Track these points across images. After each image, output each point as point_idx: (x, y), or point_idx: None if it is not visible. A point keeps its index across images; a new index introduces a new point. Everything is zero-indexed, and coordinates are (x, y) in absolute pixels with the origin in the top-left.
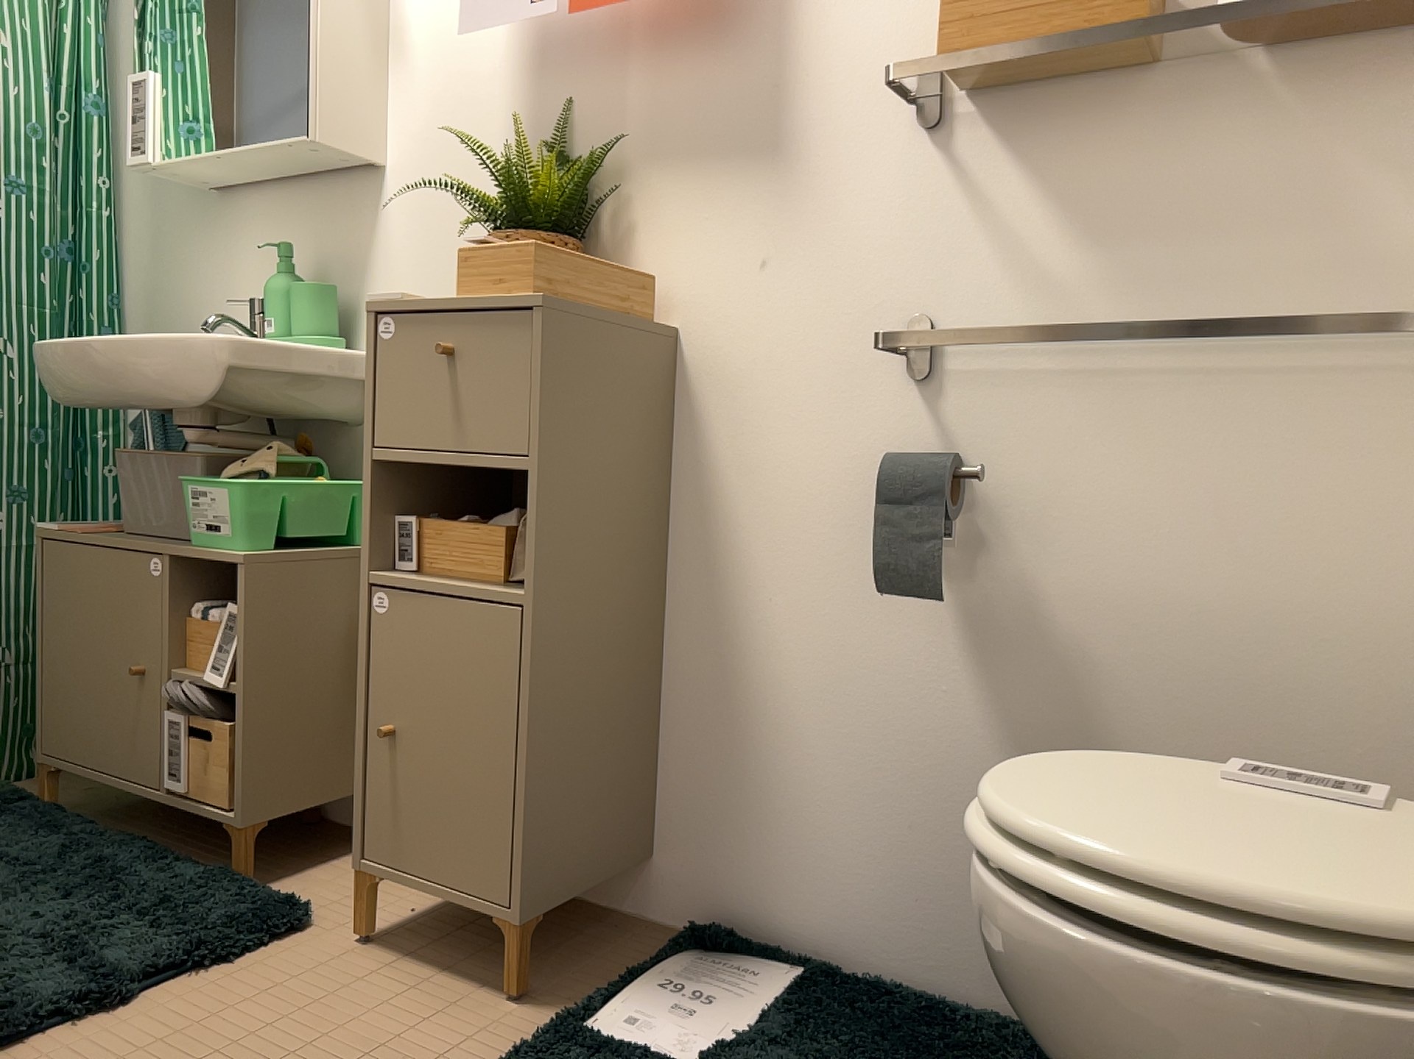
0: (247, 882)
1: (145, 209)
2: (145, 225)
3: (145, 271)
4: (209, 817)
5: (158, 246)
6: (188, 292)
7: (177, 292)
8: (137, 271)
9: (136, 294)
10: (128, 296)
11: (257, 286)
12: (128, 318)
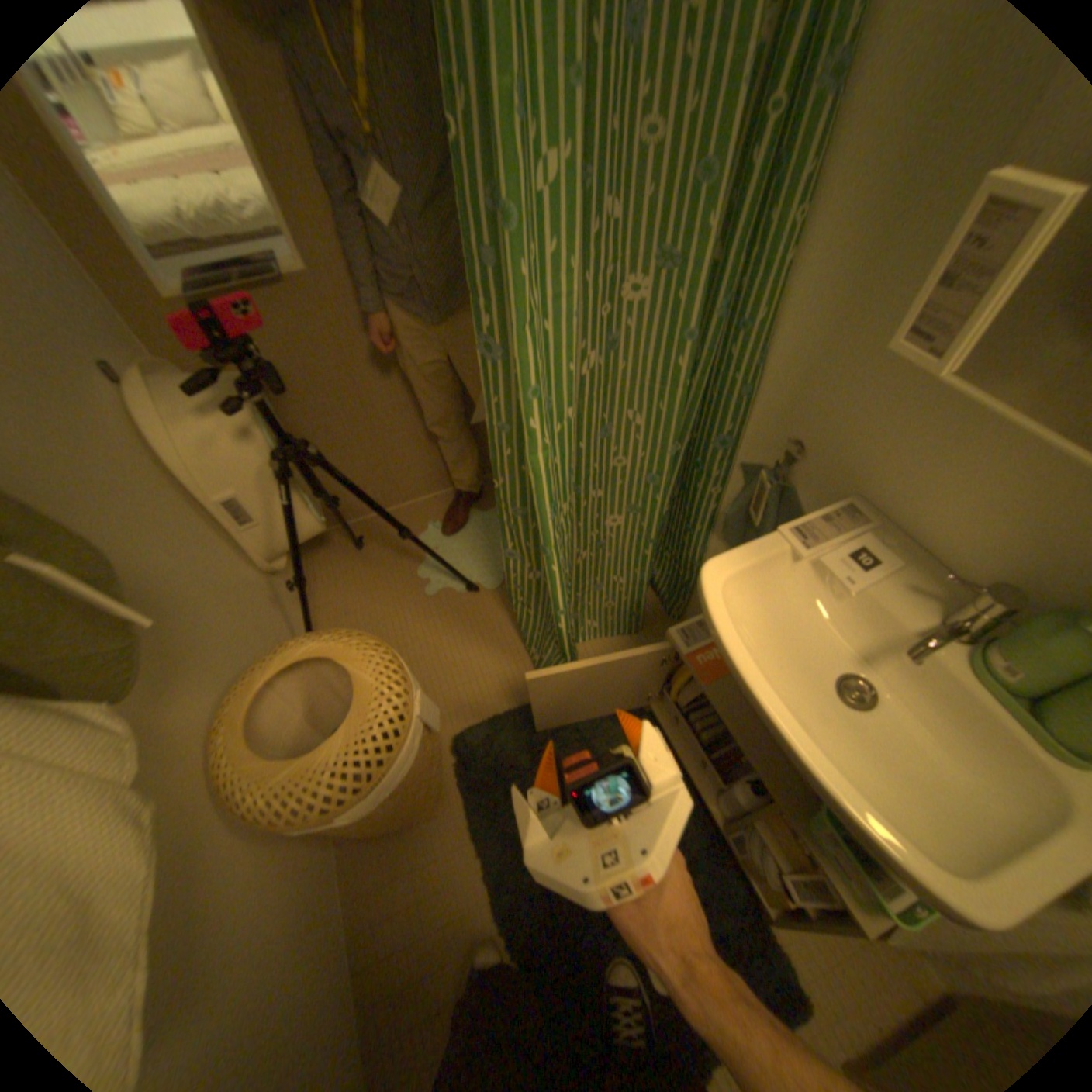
0: (776, 950)
1: (844, 254)
2: (836, 277)
3: (811, 336)
4: (758, 891)
5: (844, 320)
6: (866, 407)
7: (849, 395)
8: (800, 329)
9: (790, 354)
10: (779, 347)
11: (993, 495)
12: (770, 370)
